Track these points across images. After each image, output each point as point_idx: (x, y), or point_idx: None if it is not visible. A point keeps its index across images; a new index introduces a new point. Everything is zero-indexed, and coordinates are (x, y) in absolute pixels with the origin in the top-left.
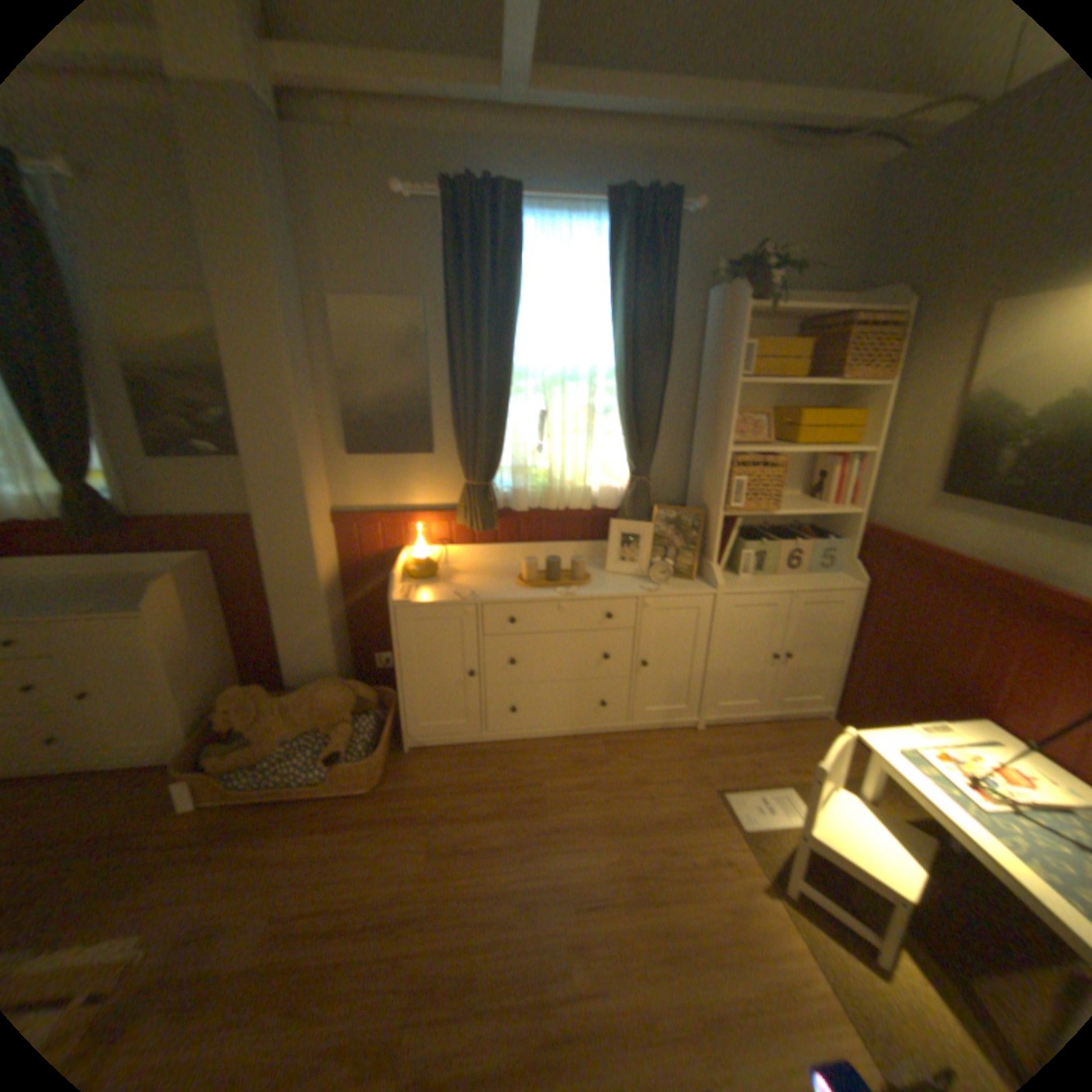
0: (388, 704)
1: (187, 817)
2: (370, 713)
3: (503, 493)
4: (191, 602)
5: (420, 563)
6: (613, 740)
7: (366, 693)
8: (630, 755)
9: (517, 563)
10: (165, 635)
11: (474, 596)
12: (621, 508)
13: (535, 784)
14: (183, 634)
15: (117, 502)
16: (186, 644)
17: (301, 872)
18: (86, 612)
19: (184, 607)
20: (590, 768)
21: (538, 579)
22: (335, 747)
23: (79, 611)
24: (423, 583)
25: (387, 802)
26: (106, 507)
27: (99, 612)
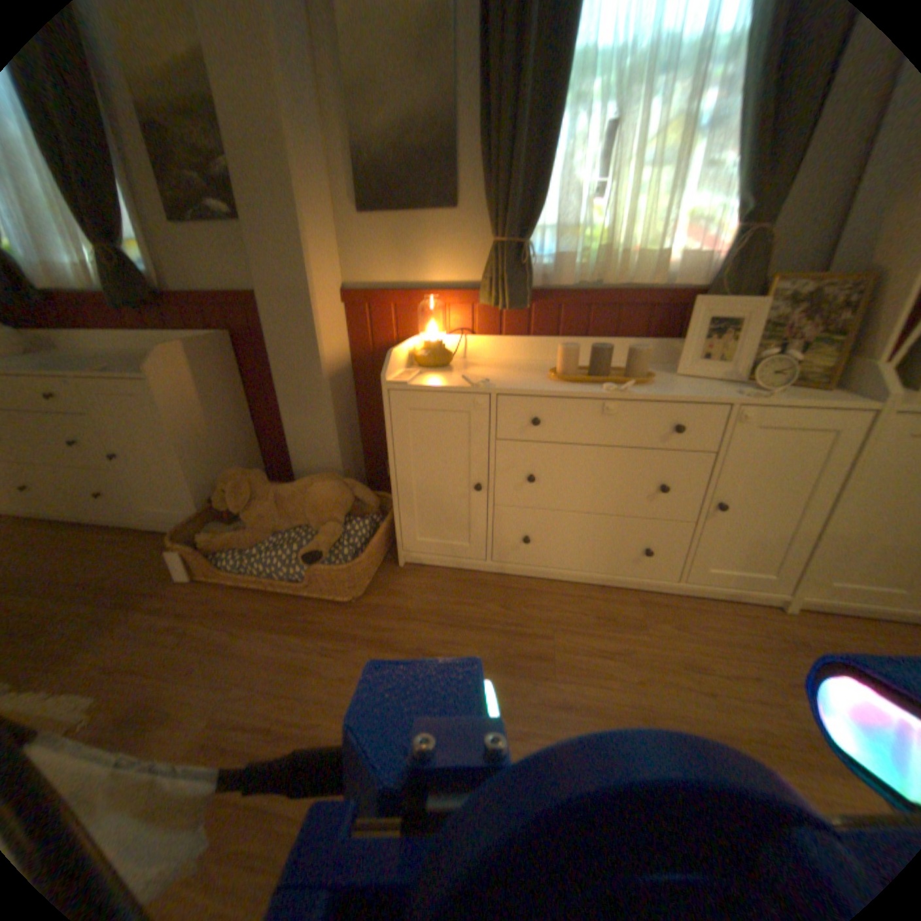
0: (391, 510)
1: (185, 585)
2: (369, 515)
3: (543, 258)
4: (206, 376)
5: (431, 346)
6: (655, 600)
7: (364, 493)
8: (680, 624)
9: (552, 361)
10: (172, 401)
11: (488, 382)
12: (716, 283)
13: (545, 633)
14: (195, 406)
15: (151, 272)
16: (199, 417)
17: (260, 671)
18: (100, 367)
19: (197, 379)
20: (621, 629)
21: (579, 373)
22: (323, 544)
23: (98, 367)
24: (431, 371)
25: (369, 615)
26: (138, 274)
27: (114, 370)
